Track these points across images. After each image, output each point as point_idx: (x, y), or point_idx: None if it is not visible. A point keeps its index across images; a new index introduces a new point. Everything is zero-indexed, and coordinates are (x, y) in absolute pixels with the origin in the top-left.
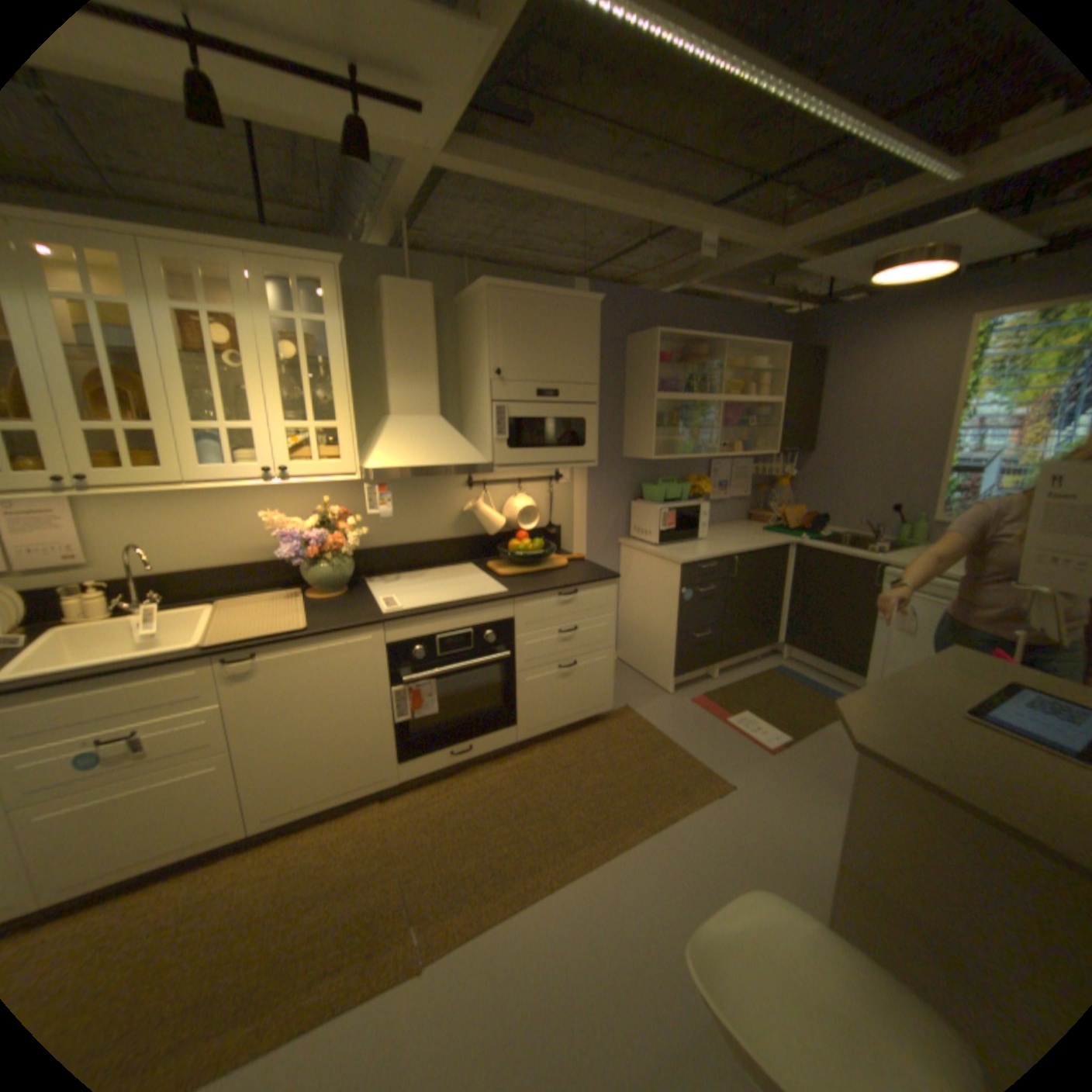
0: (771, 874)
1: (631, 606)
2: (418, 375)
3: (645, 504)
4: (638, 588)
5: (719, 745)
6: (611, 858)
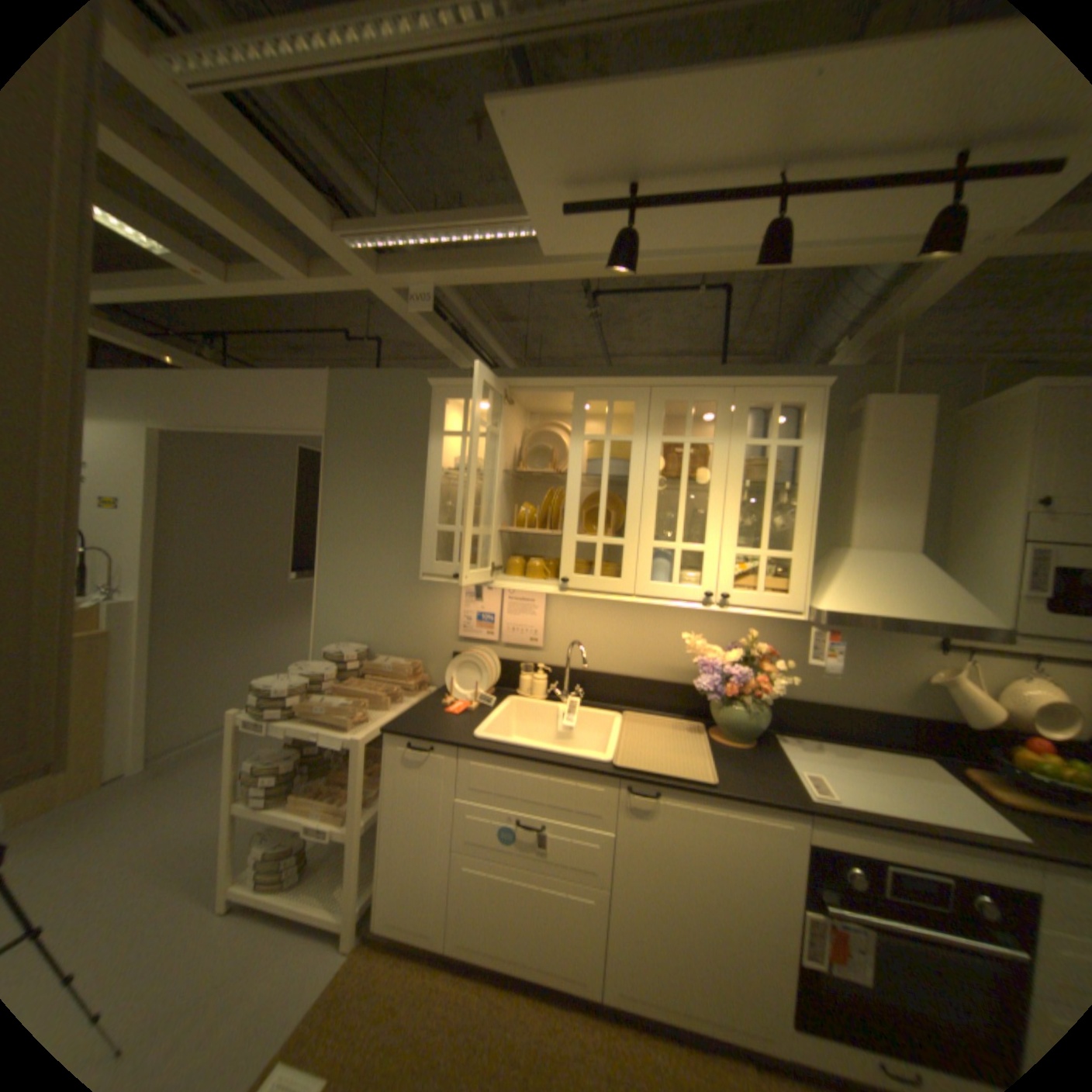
0: None
1: None
2: (899, 503)
3: None
4: None
5: None
6: None
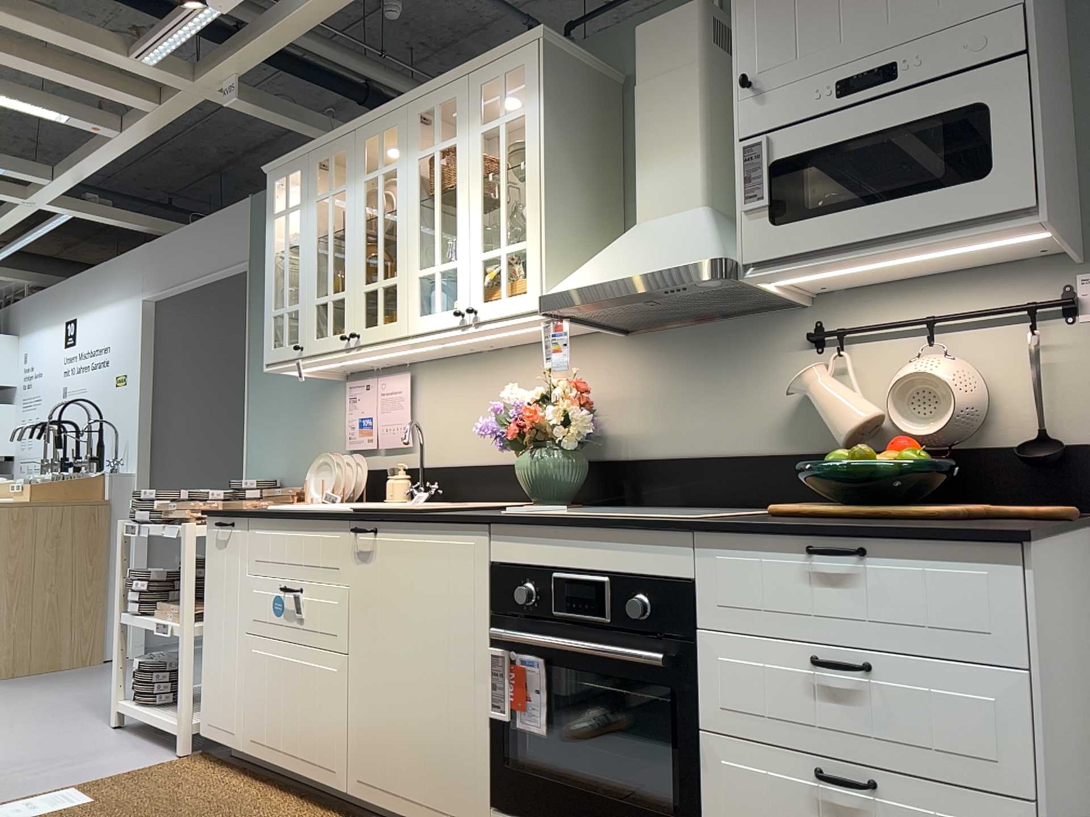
0: None
1: None
2: (671, 150)
3: None
4: None
5: None
6: None
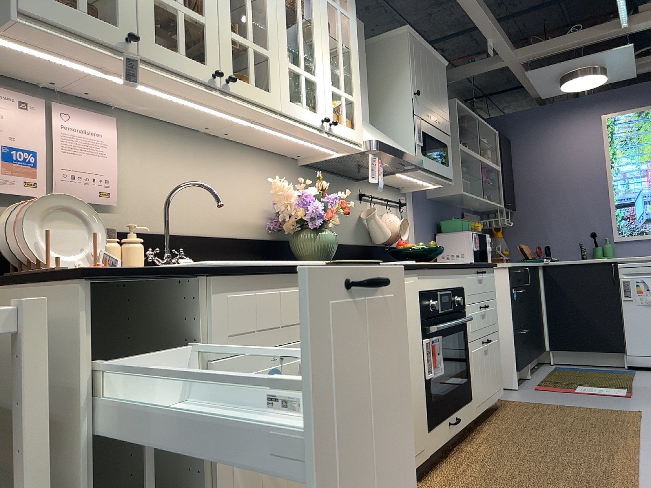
0: None
1: None
2: (361, 87)
3: (451, 234)
4: None
5: (592, 400)
6: (638, 452)
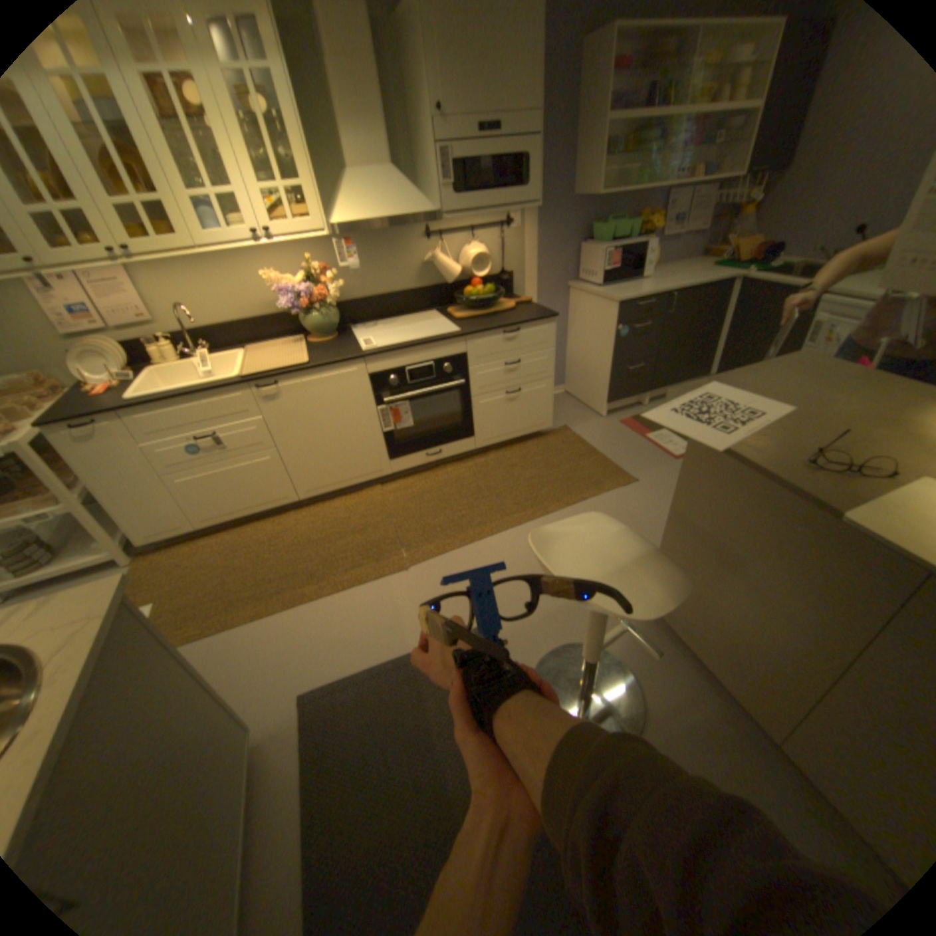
0: (648, 531)
1: (577, 345)
2: (365, 120)
3: (594, 245)
4: (583, 328)
5: (634, 452)
6: (535, 519)
